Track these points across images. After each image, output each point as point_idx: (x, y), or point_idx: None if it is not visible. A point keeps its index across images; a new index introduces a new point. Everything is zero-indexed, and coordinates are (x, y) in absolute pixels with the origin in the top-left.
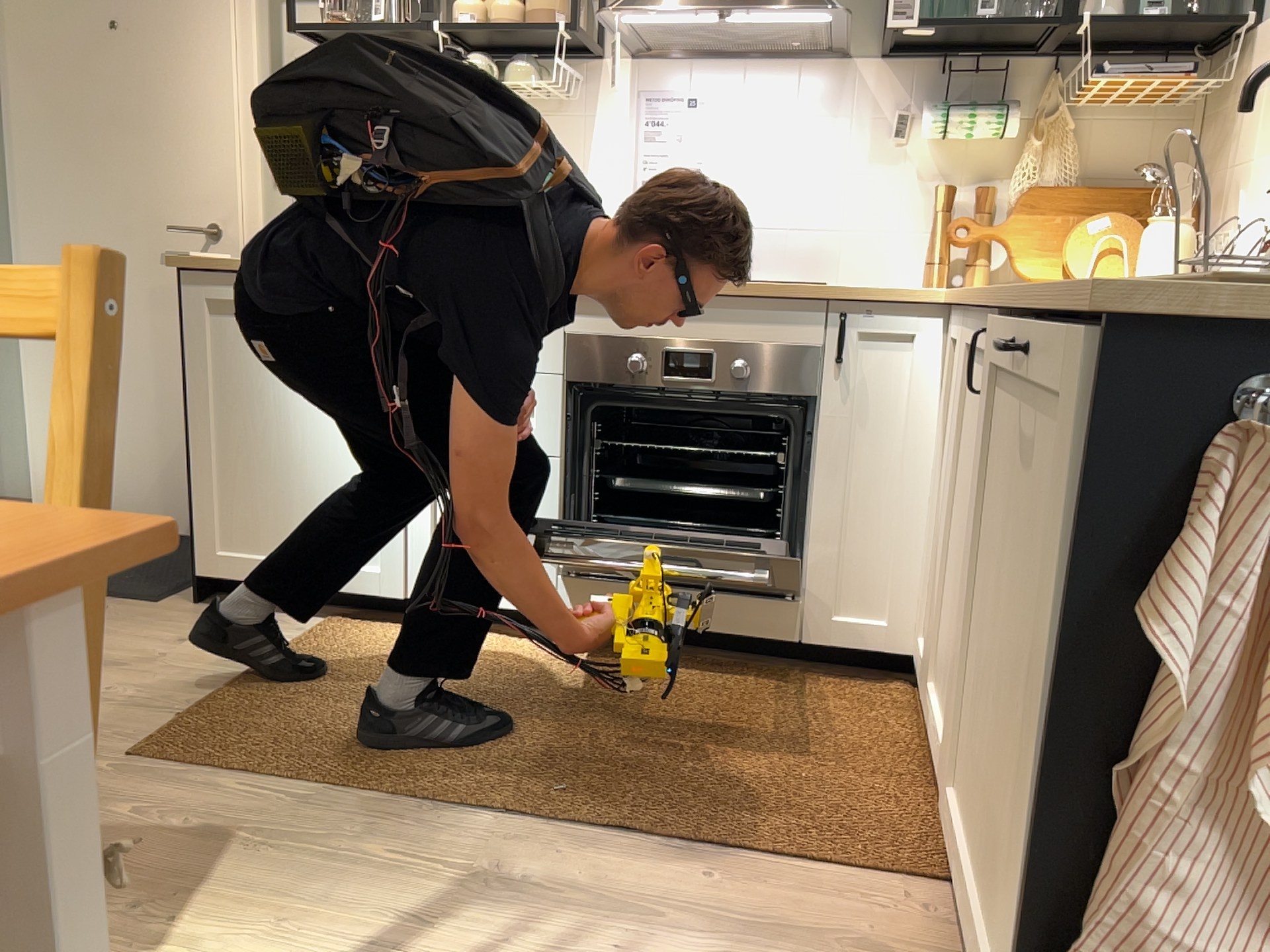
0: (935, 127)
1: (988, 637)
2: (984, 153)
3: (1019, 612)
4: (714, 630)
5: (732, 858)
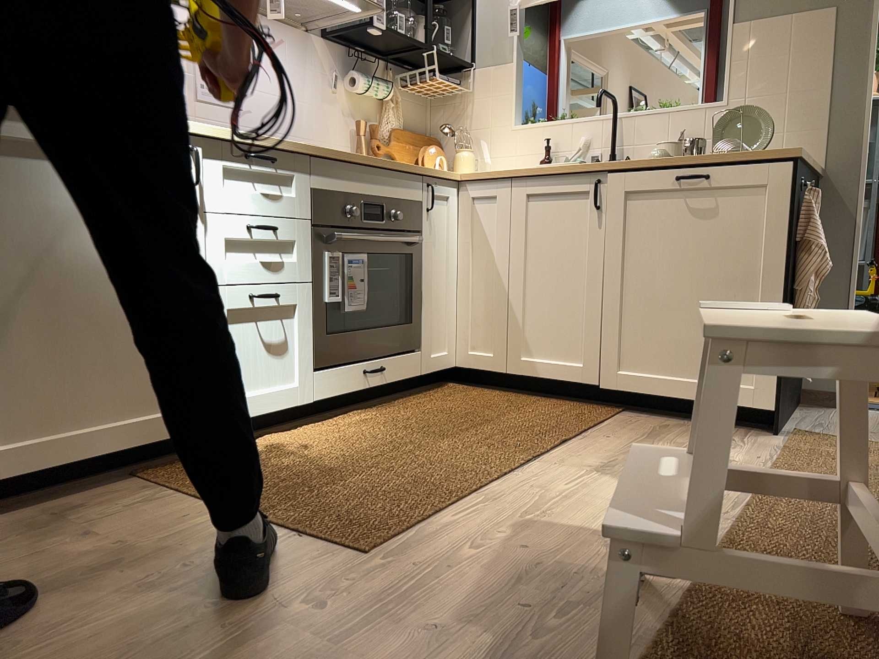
0: (365, 87)
1: (636, 295)
2: (367, 107)
3: (688, 268)
4: (389, 379)
5: (592, 427)
